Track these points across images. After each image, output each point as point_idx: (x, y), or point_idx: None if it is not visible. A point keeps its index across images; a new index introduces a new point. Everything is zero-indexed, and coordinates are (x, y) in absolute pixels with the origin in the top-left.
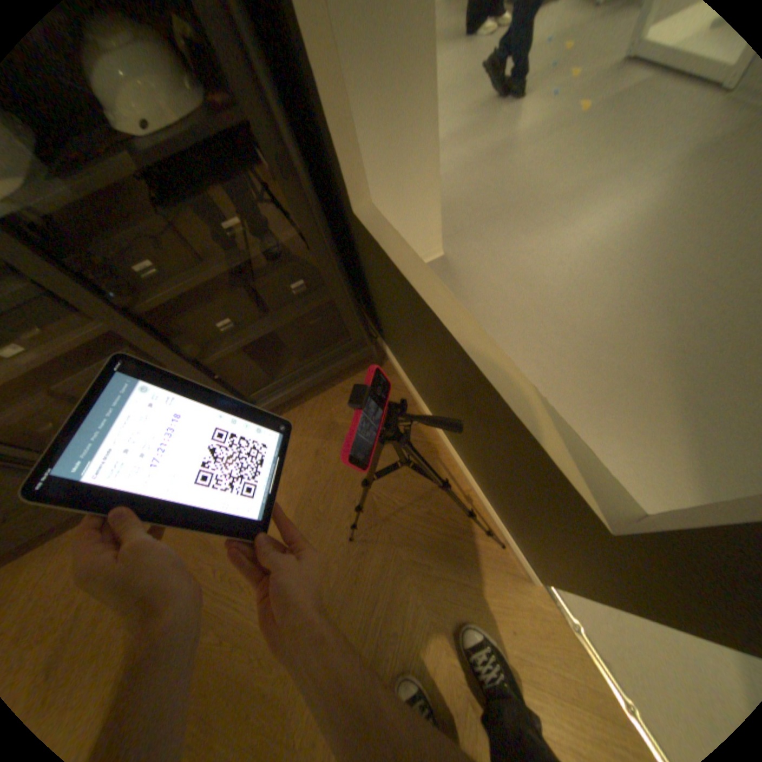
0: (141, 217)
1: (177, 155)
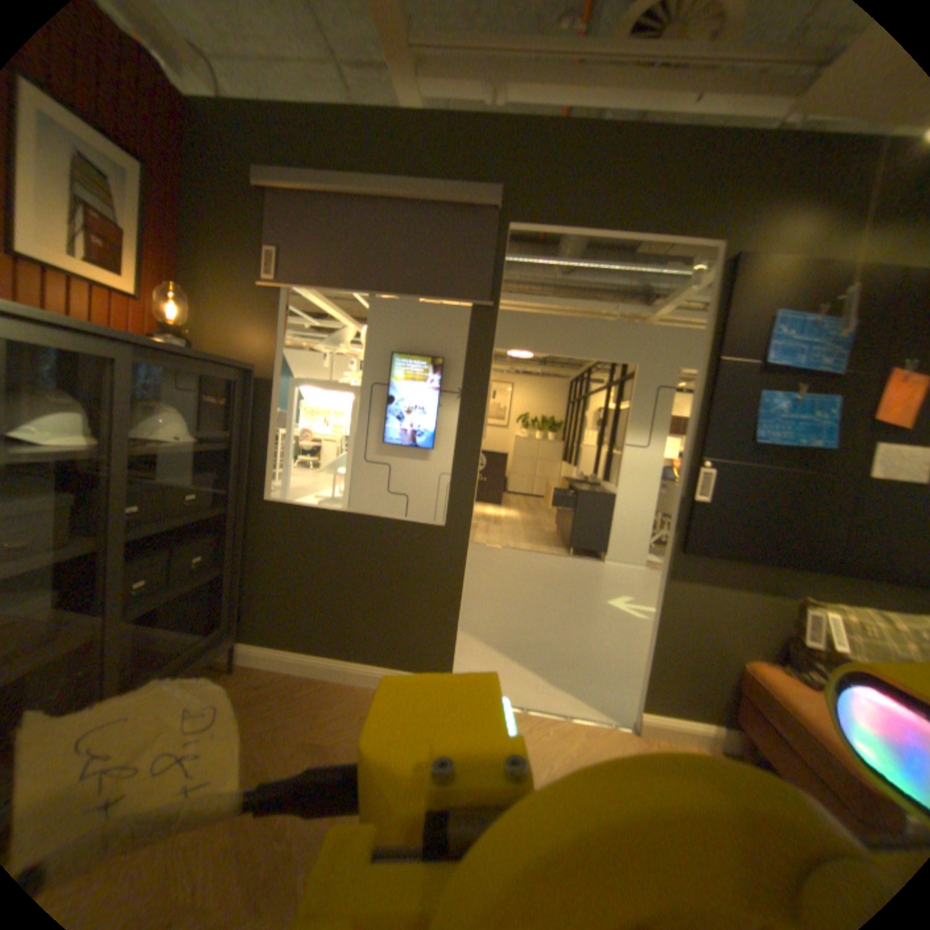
0: (143, 477)
1: (196, 449)
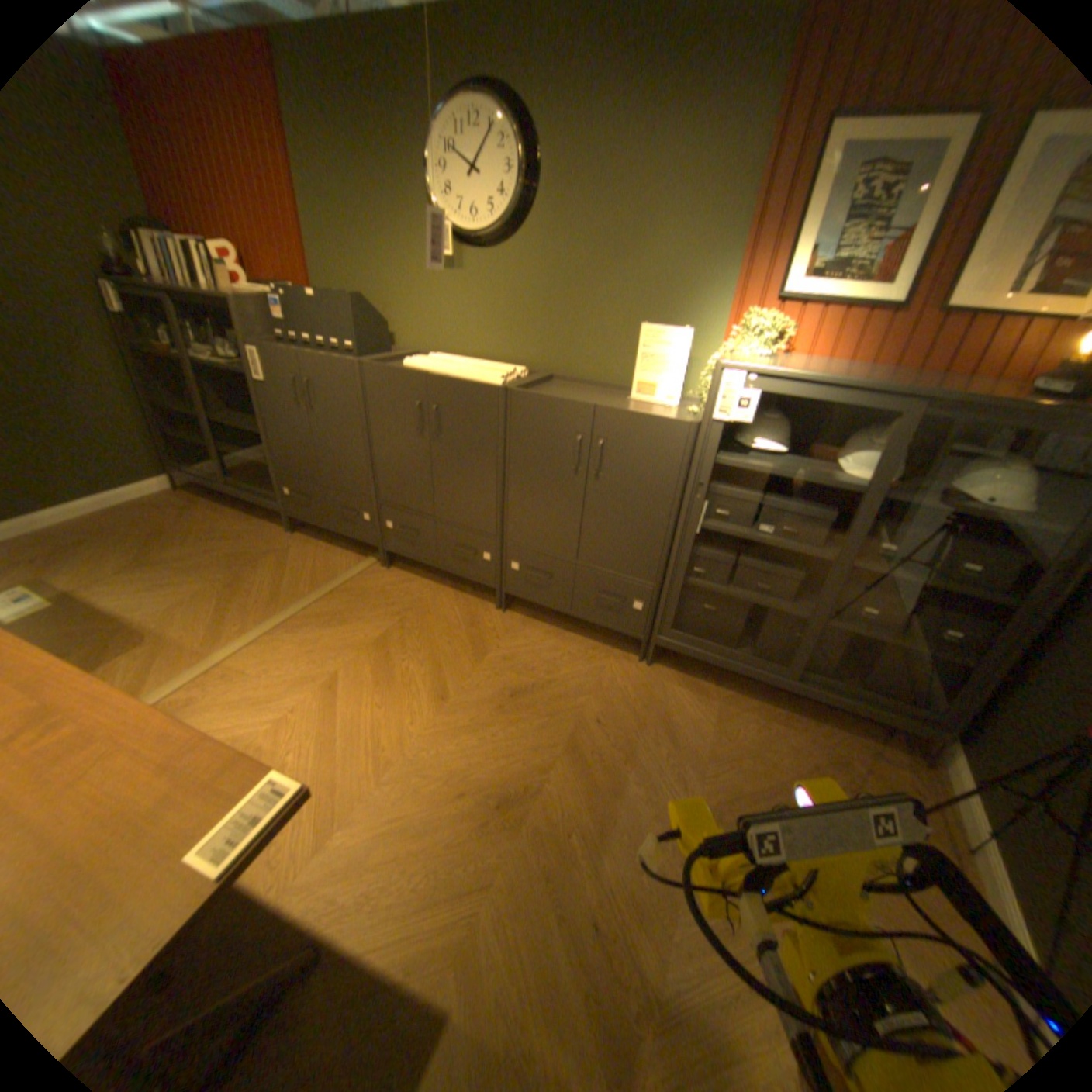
0: (922, 528)
1: (1000, 522)
